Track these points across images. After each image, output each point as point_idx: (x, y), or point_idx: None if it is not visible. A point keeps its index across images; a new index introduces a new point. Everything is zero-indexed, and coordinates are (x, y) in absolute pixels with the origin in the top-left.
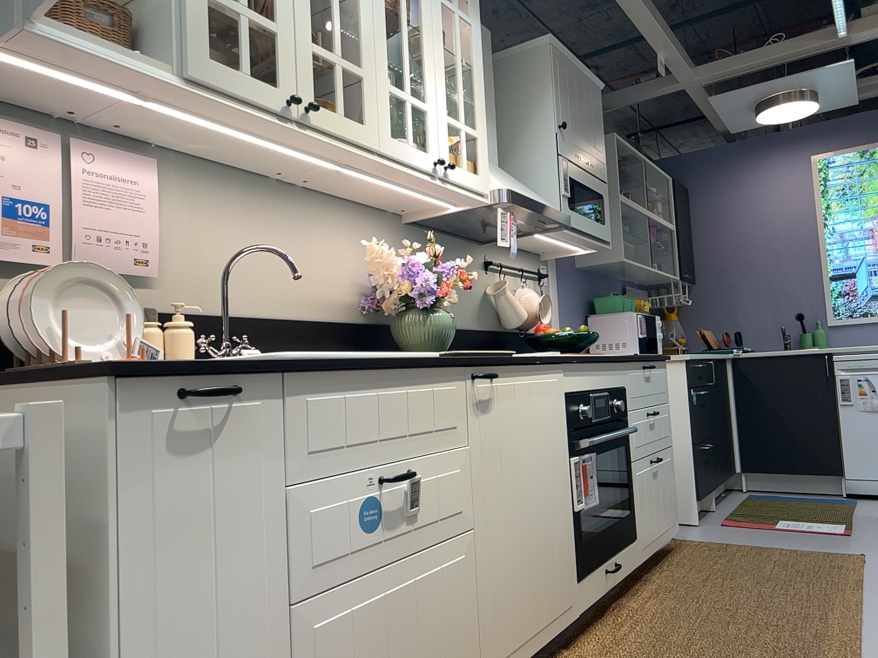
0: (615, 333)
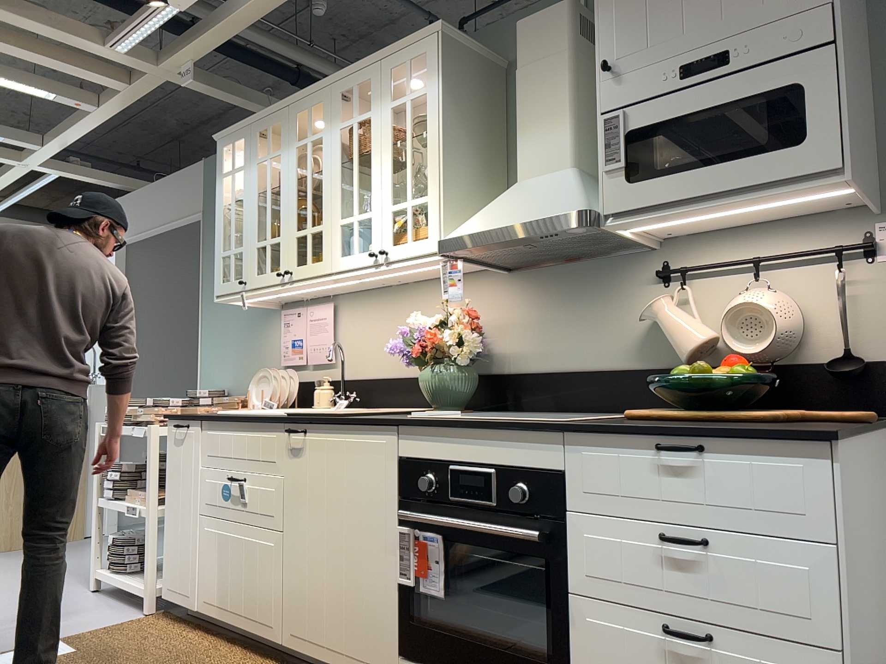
0: None
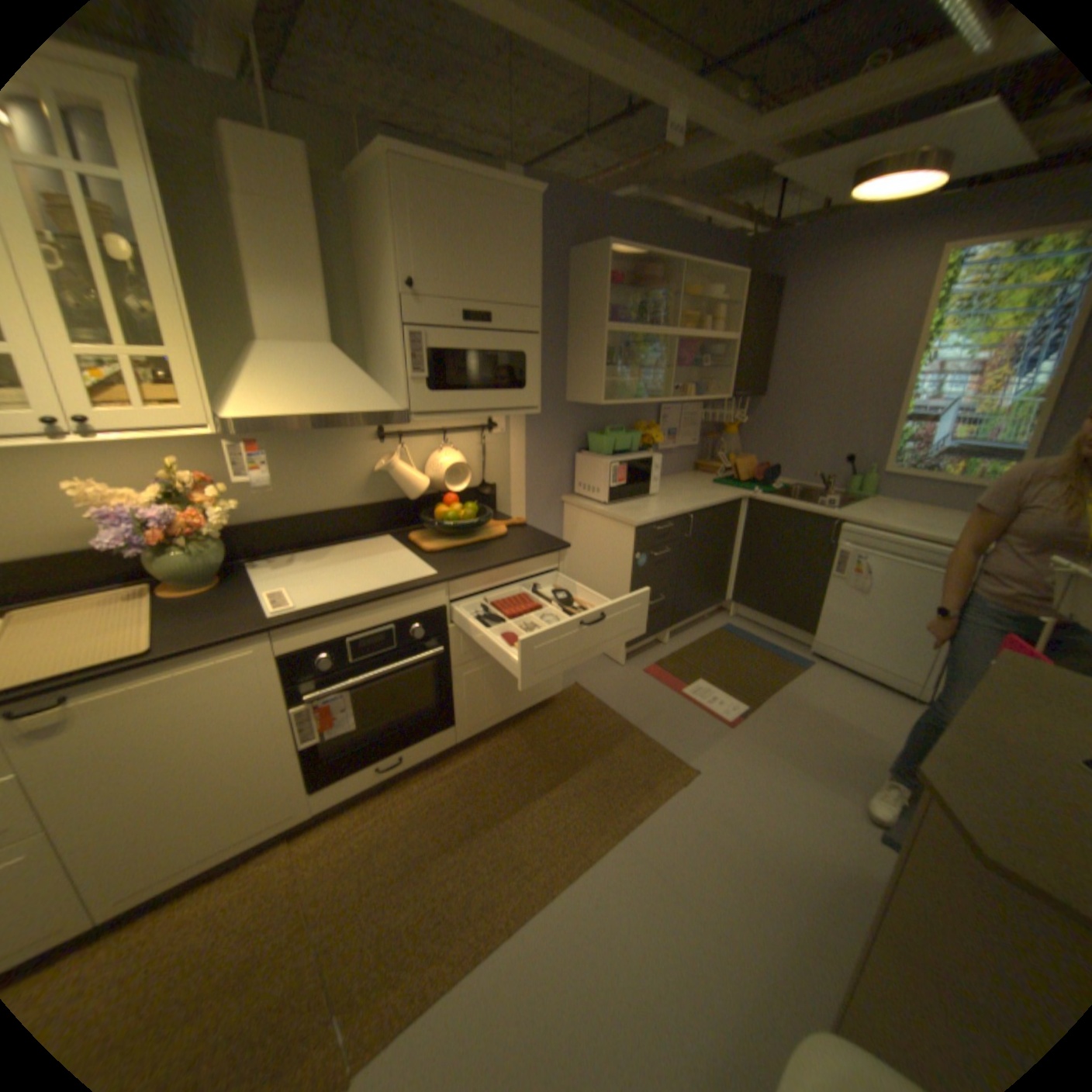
0: (594, 476)
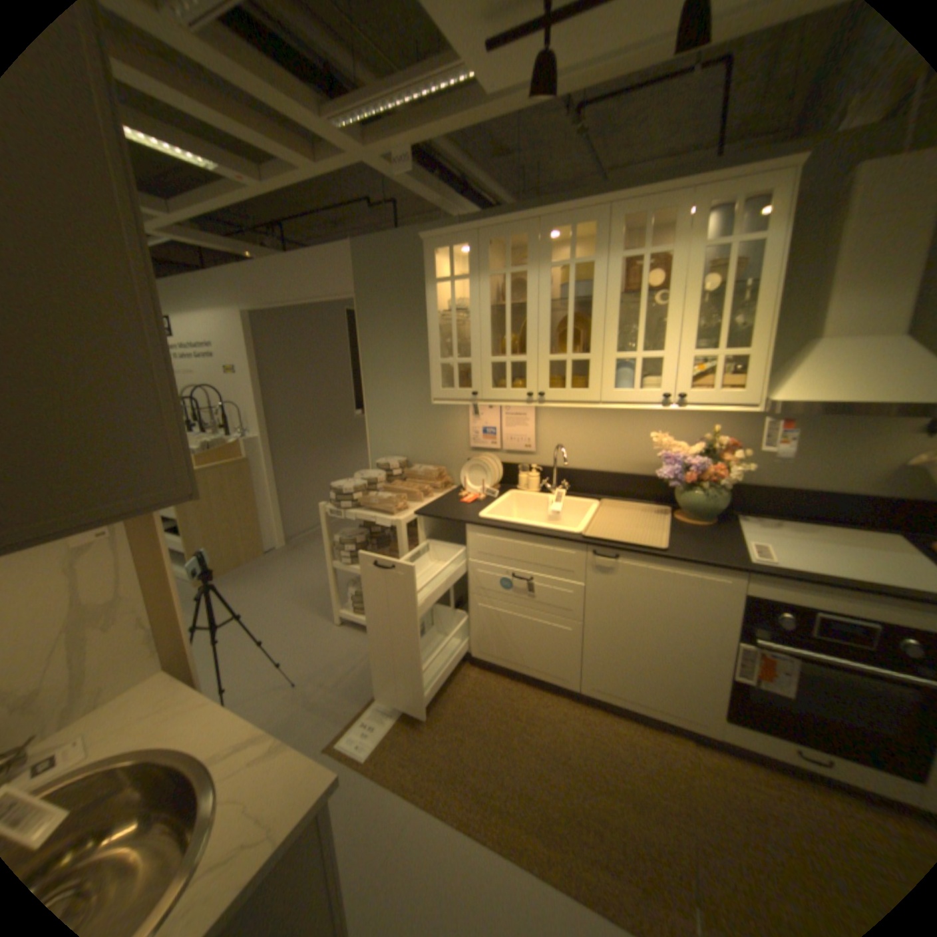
0: None
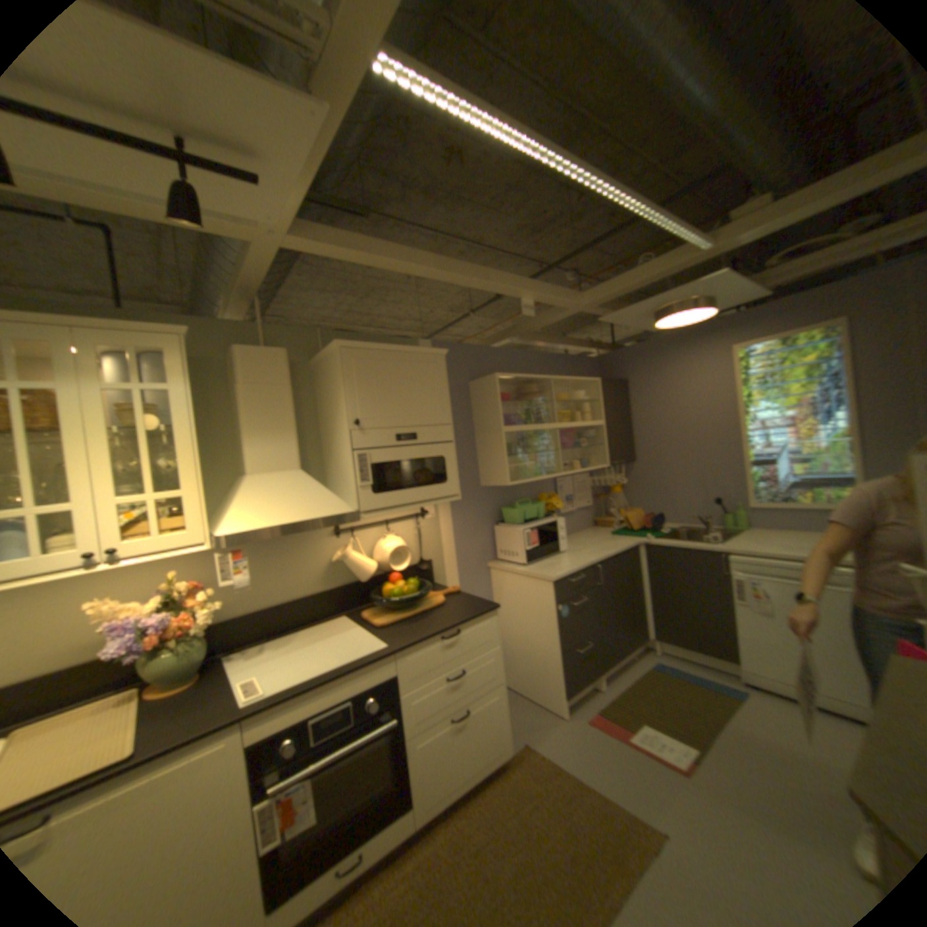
0: (510, 542)
